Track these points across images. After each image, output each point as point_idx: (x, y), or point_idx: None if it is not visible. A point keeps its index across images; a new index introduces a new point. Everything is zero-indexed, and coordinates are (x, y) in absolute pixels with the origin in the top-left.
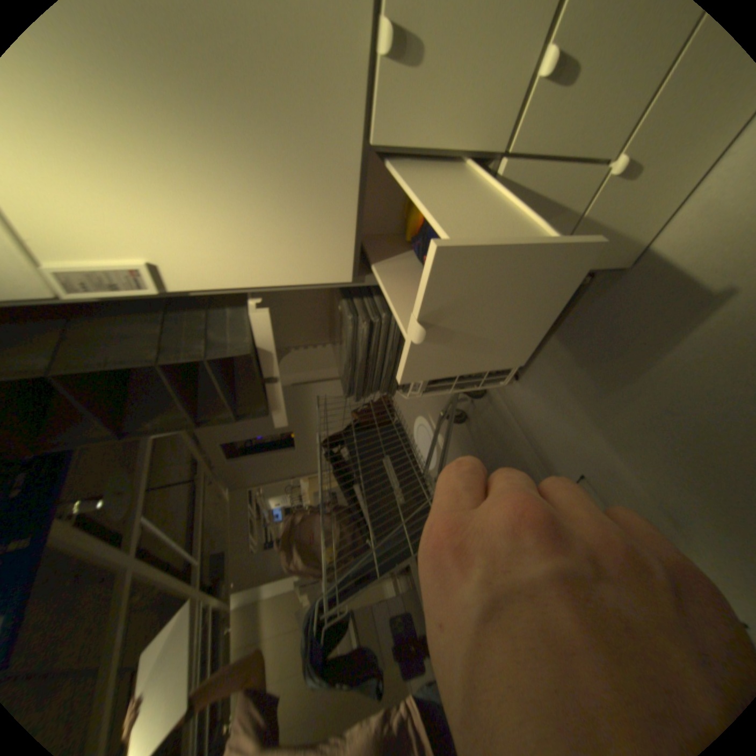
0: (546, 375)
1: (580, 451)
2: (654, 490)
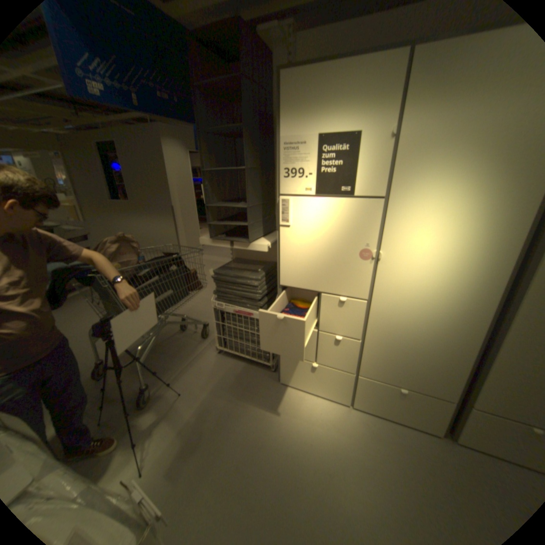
0: (225, 364)
1: (193, 388)
2: (189, 421)
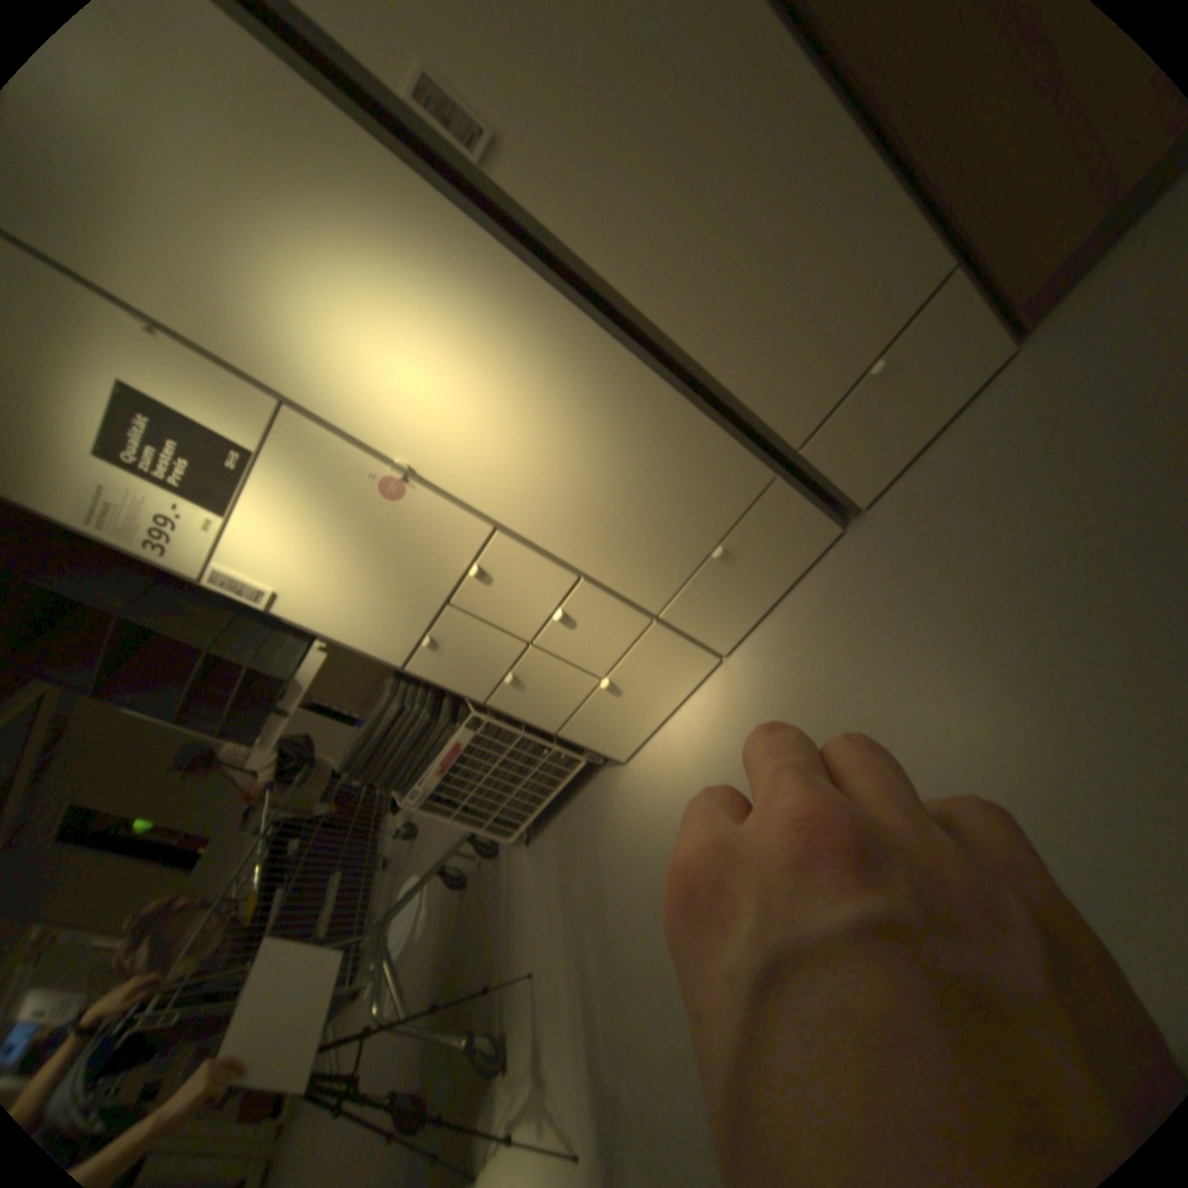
0: (548, 845)
1: (540, 941)
2: (572, 991)
